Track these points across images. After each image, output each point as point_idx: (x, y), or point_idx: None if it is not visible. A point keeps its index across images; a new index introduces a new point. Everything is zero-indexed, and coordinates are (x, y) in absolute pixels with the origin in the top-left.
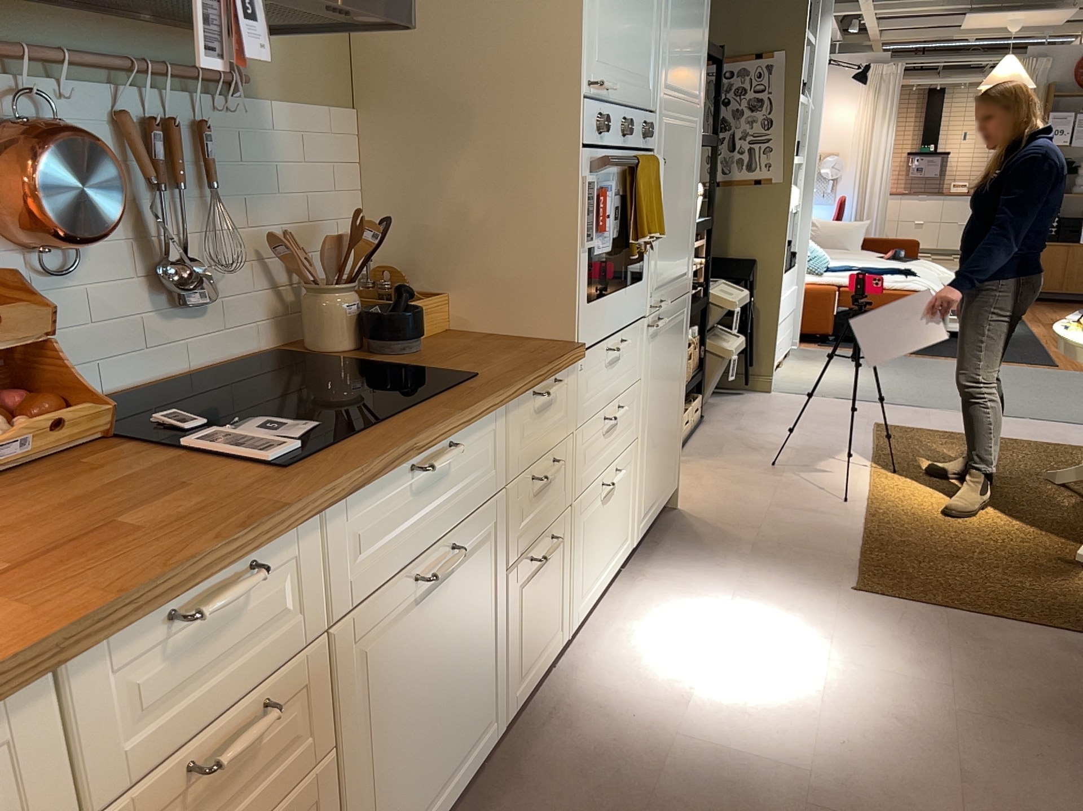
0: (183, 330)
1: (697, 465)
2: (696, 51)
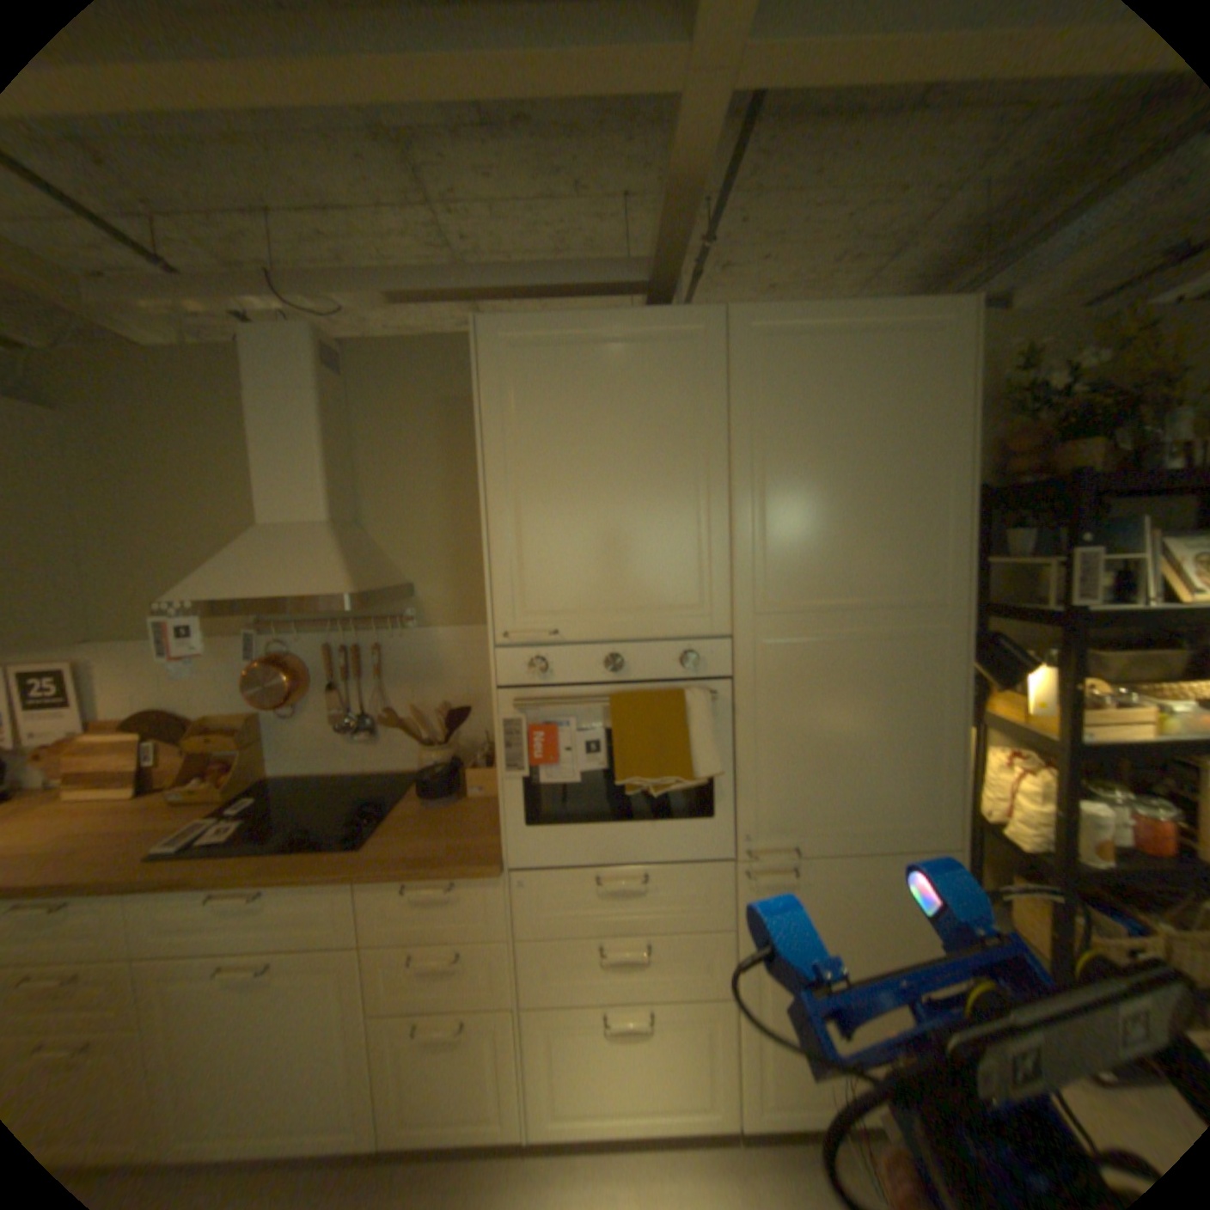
0: (358, 751)
1: None
2: (909, 536)
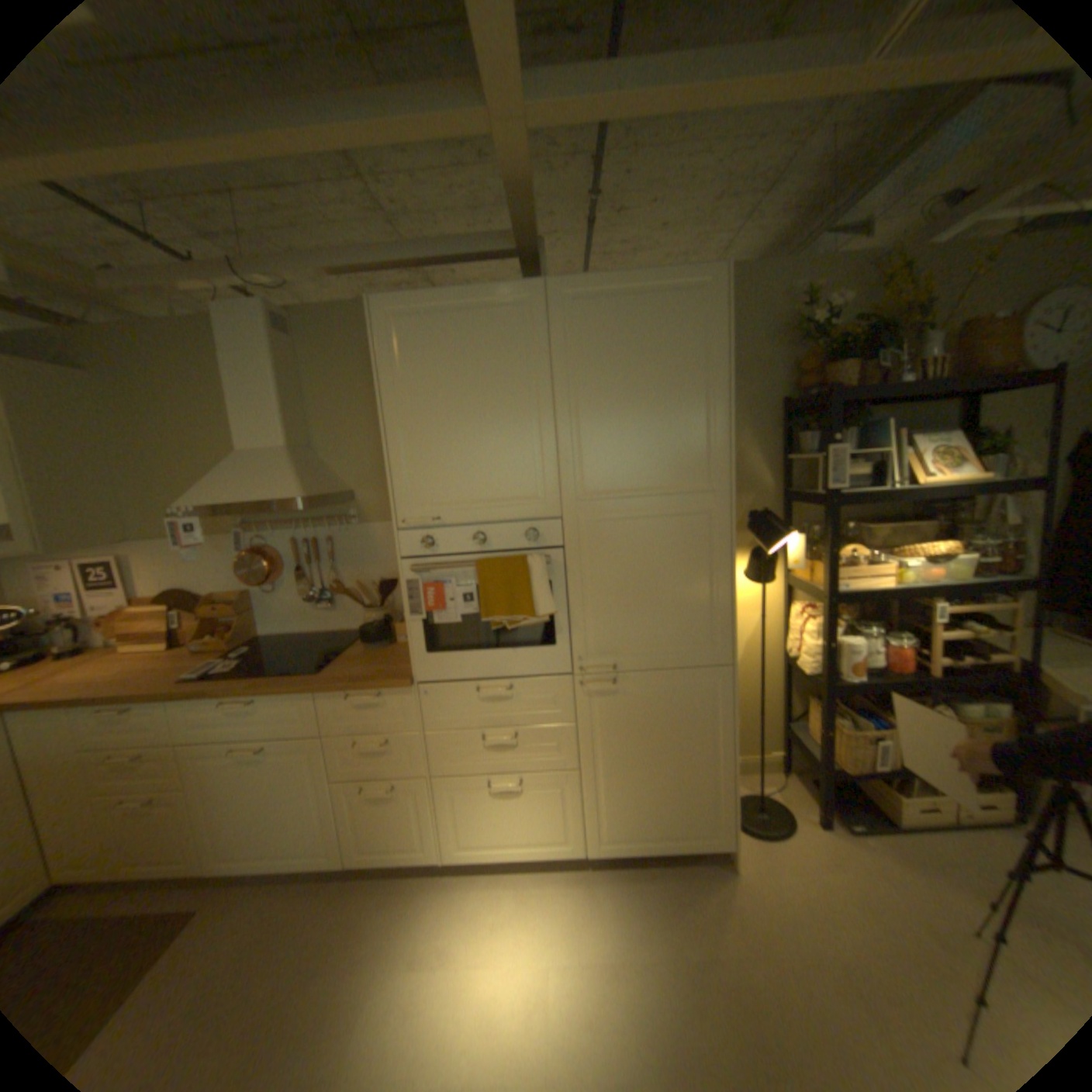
0: (322, 616)
1: (868, 861)
2: (684, 442)
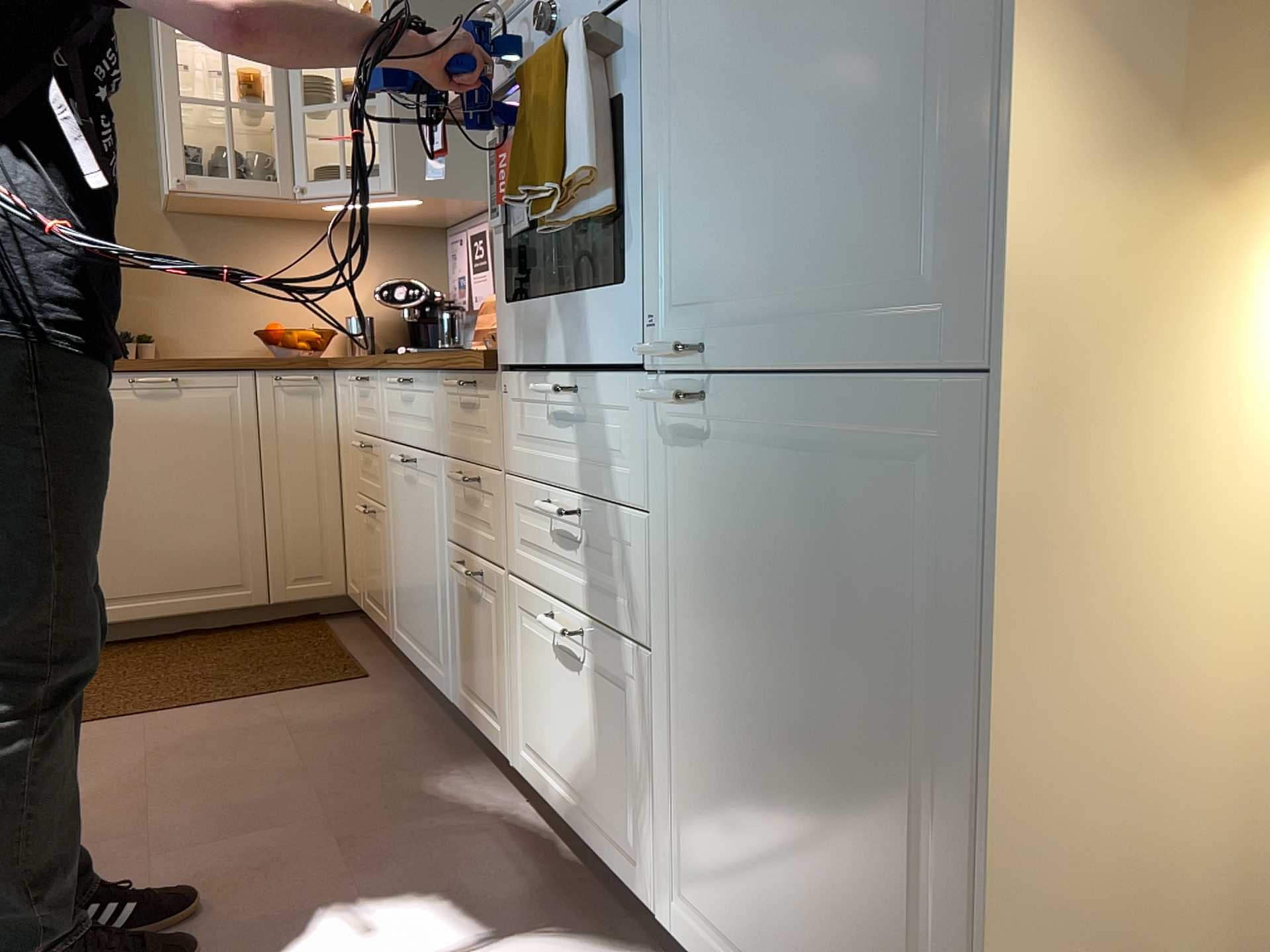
0: None
1: None
2: None
